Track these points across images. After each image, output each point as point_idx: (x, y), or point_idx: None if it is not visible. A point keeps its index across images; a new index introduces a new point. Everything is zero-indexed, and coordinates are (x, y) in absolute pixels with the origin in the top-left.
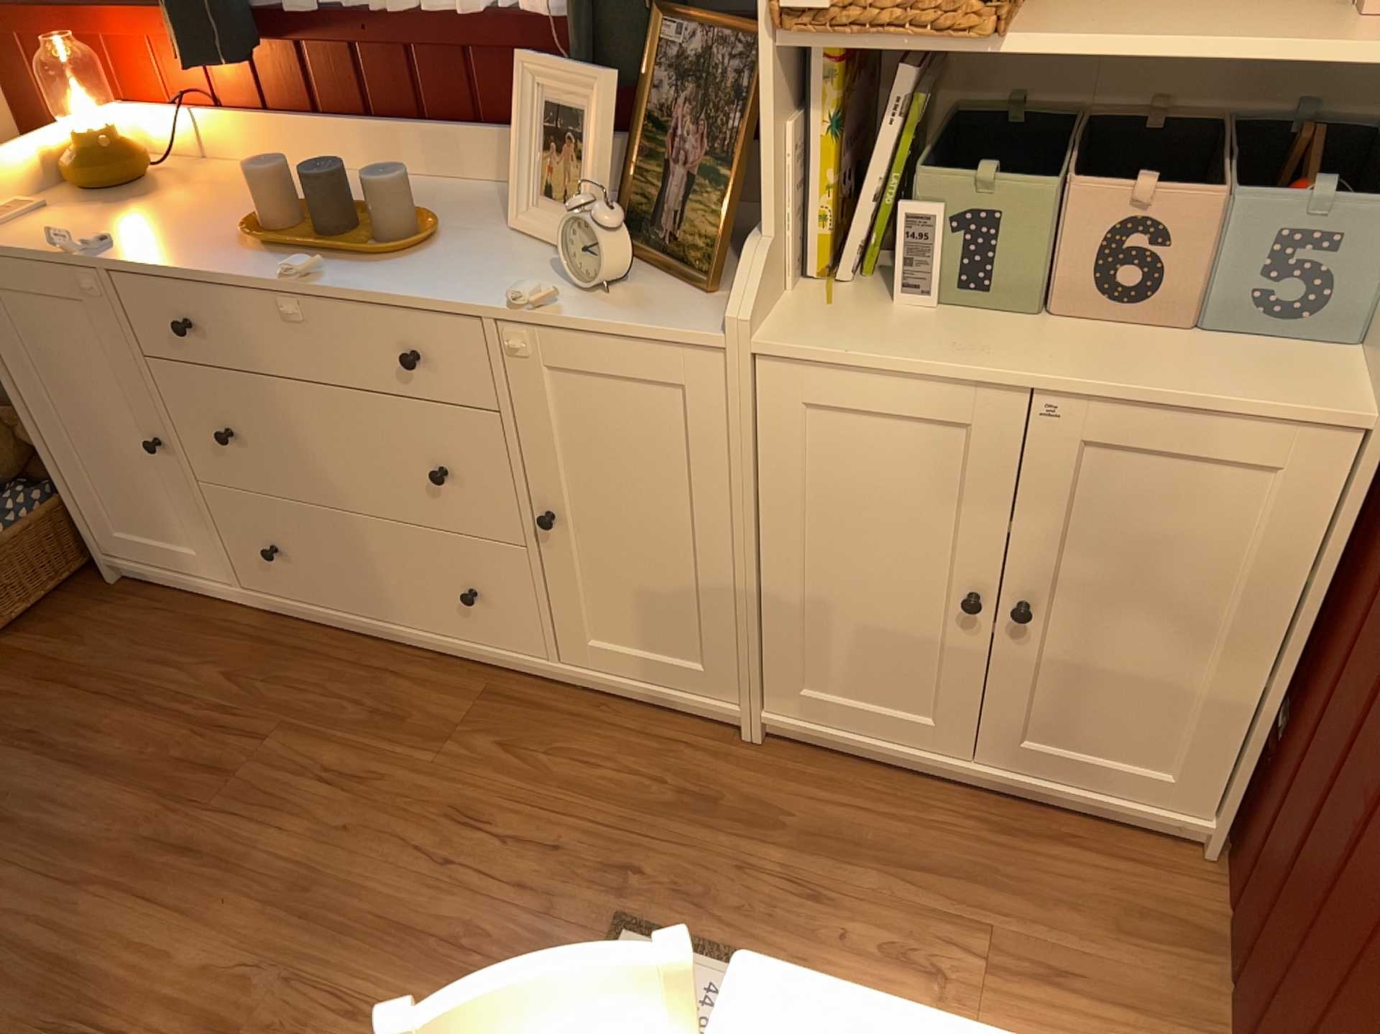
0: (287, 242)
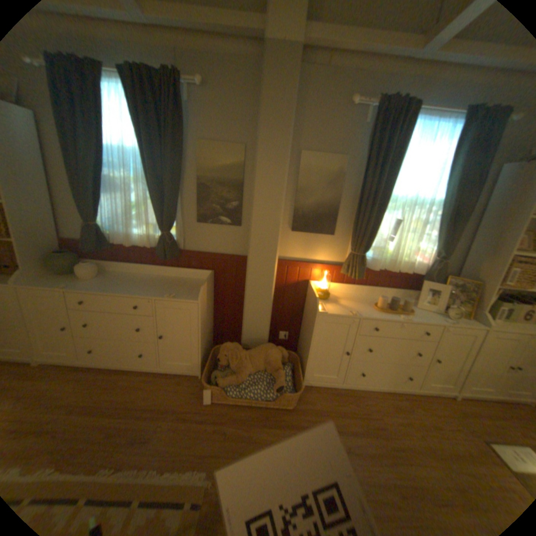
0: (394, 313)
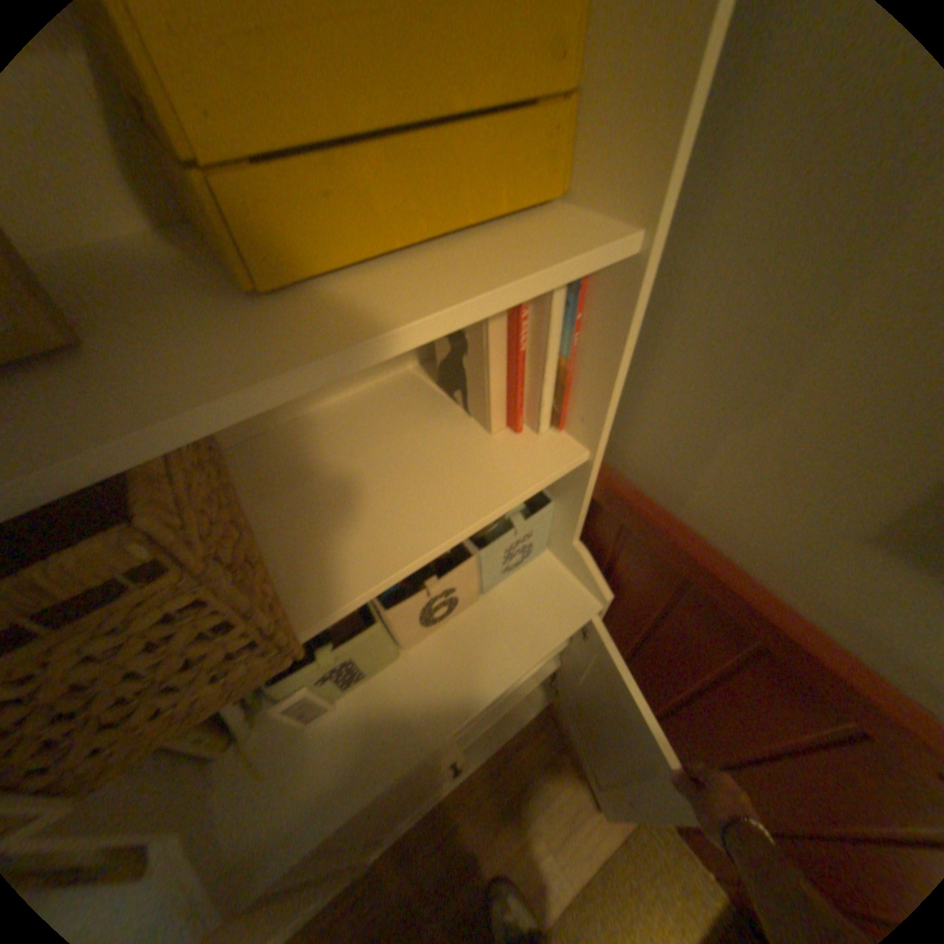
0: None
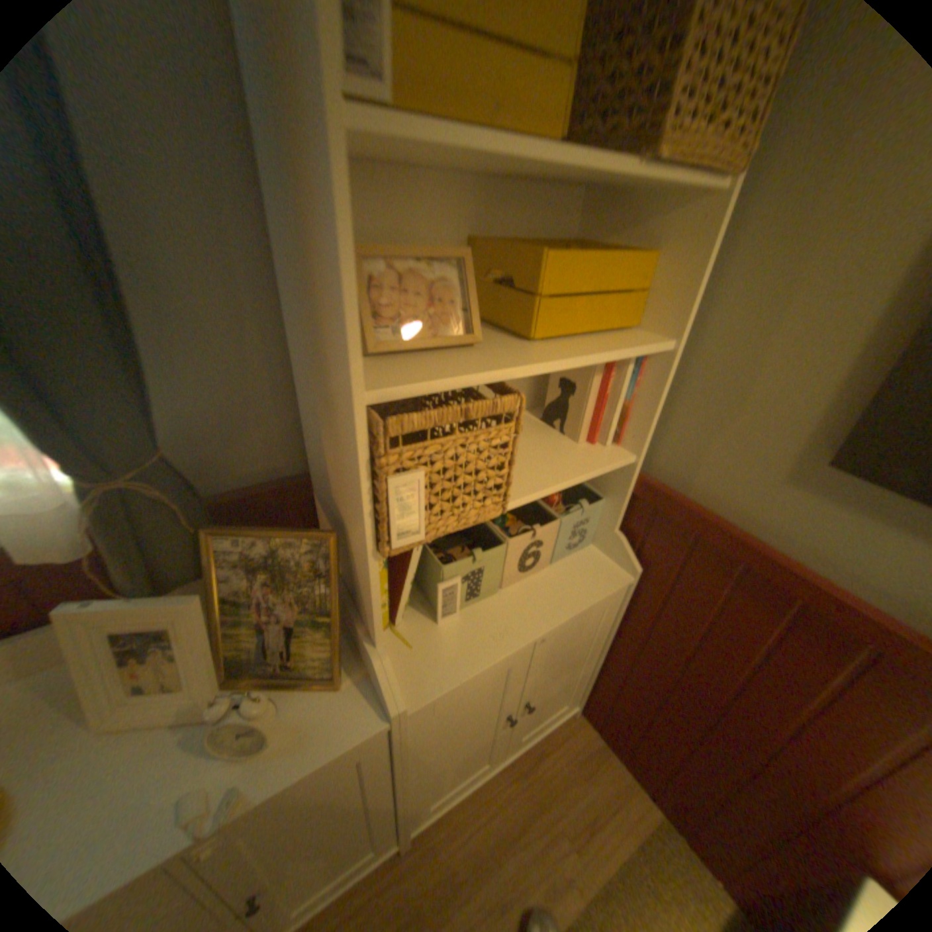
0: None
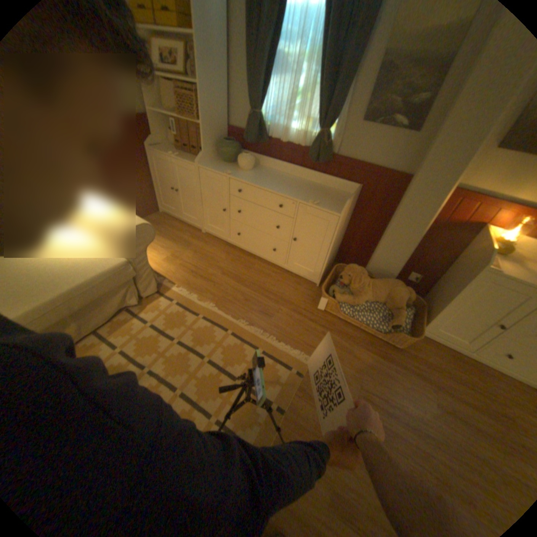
0: None
